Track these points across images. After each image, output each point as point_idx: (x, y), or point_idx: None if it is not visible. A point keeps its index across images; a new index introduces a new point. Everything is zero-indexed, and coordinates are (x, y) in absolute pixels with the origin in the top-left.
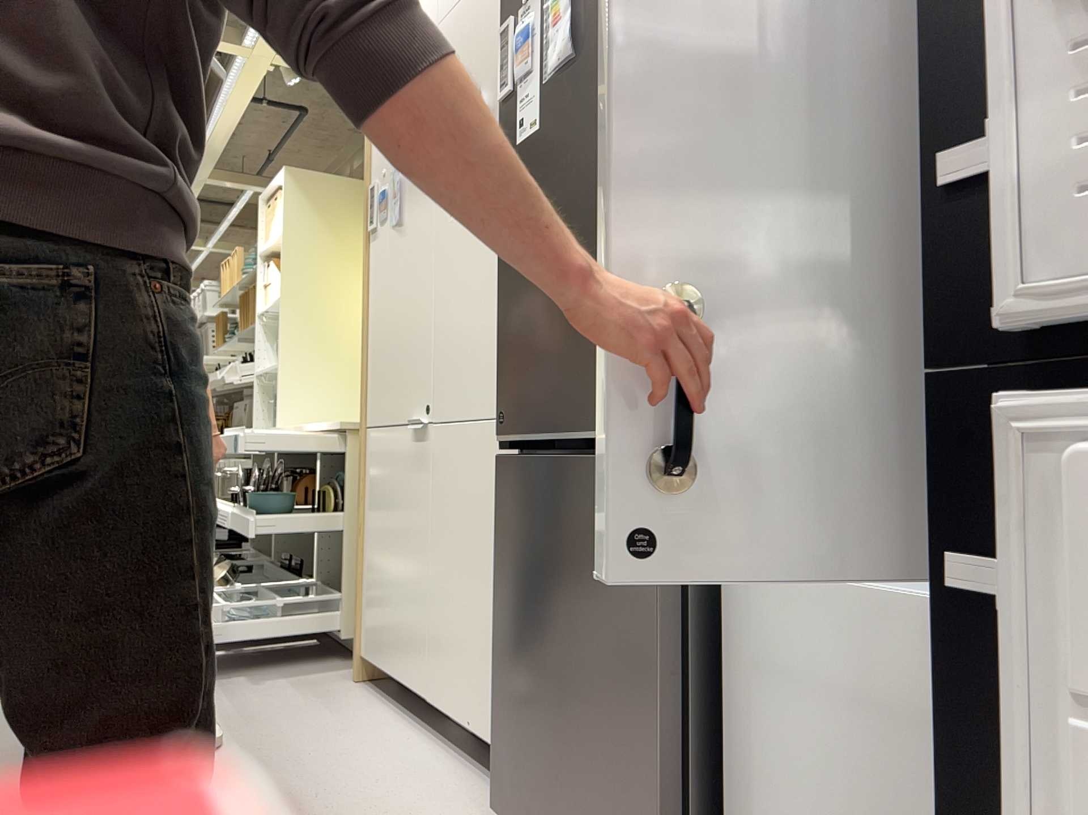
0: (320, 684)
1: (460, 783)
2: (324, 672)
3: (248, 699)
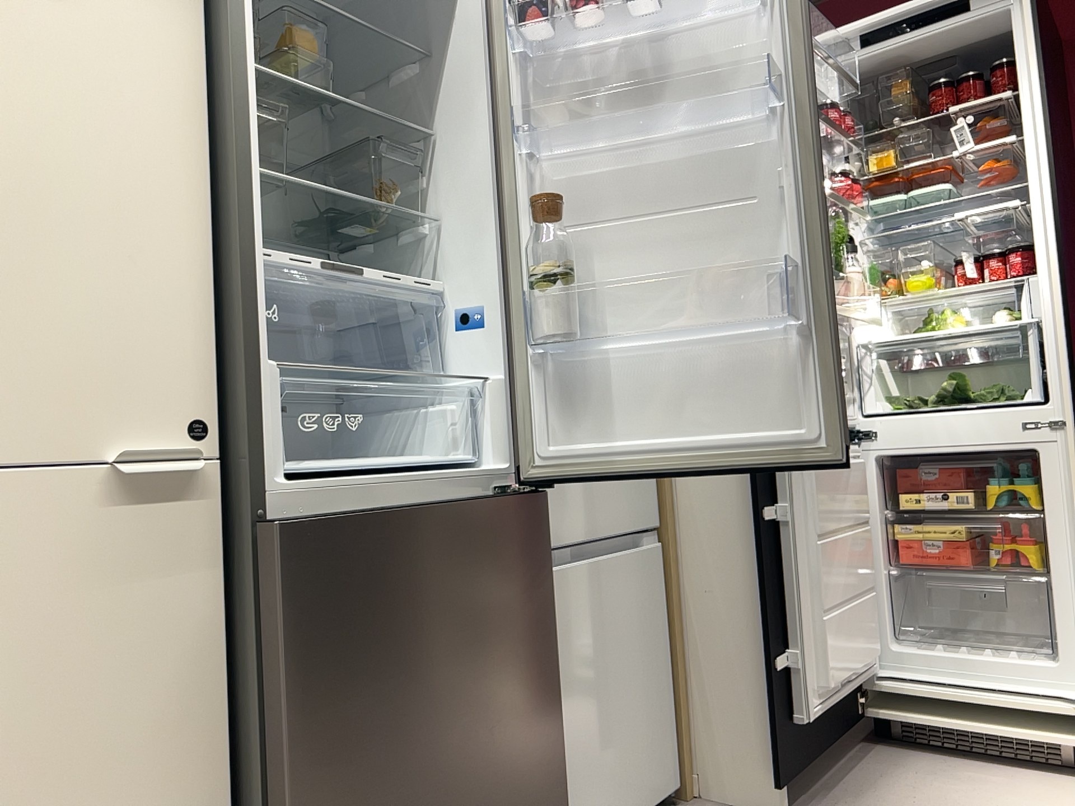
0: None
1: None
2: None
3: None
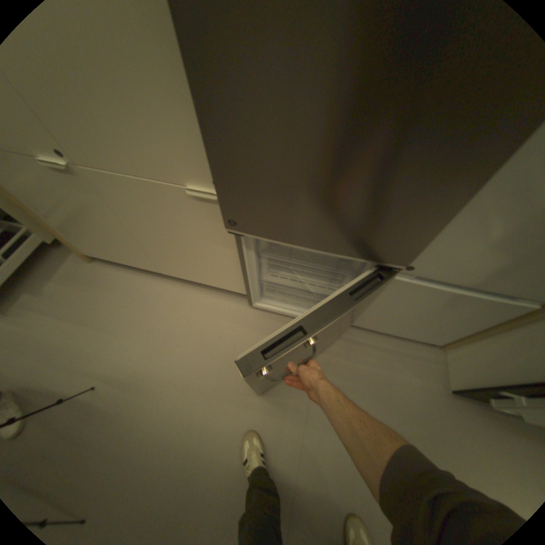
0: (72, 274)
1: (210, 299)
2: (60, 264)
3: (54, 308)
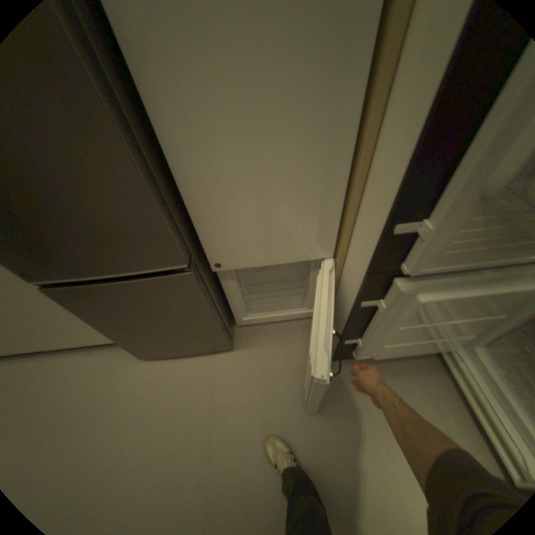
0: None
1: (103, 358)
2: None
3: None
